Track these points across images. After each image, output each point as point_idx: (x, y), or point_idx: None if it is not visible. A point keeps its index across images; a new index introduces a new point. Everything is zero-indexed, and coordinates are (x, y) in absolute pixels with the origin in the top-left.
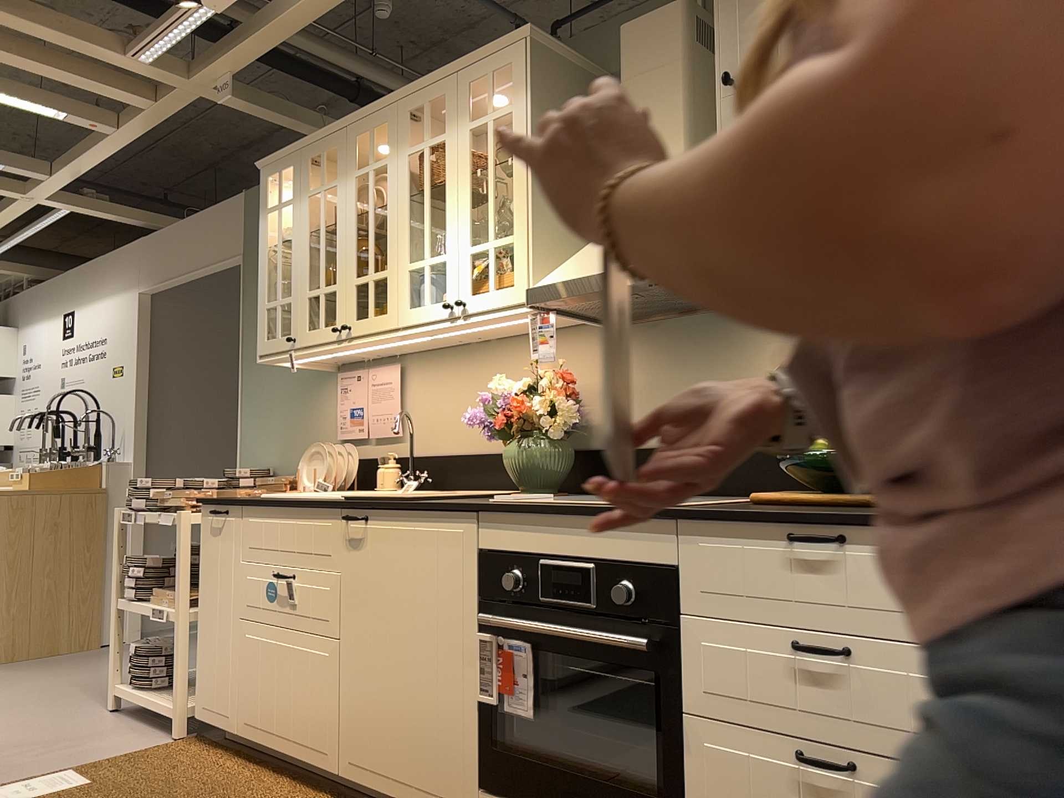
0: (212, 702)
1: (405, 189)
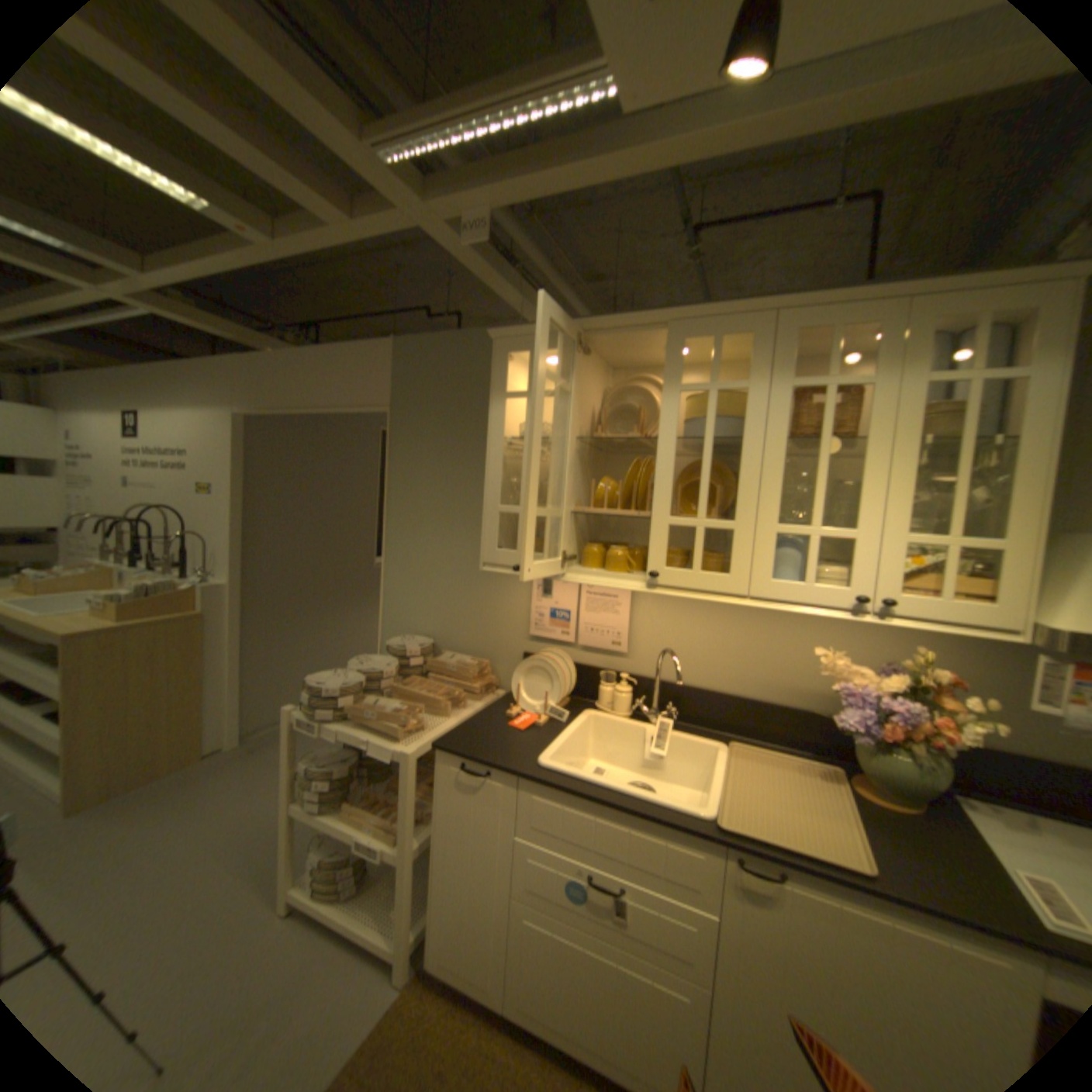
0: (457, 968)
1: (783, 428)
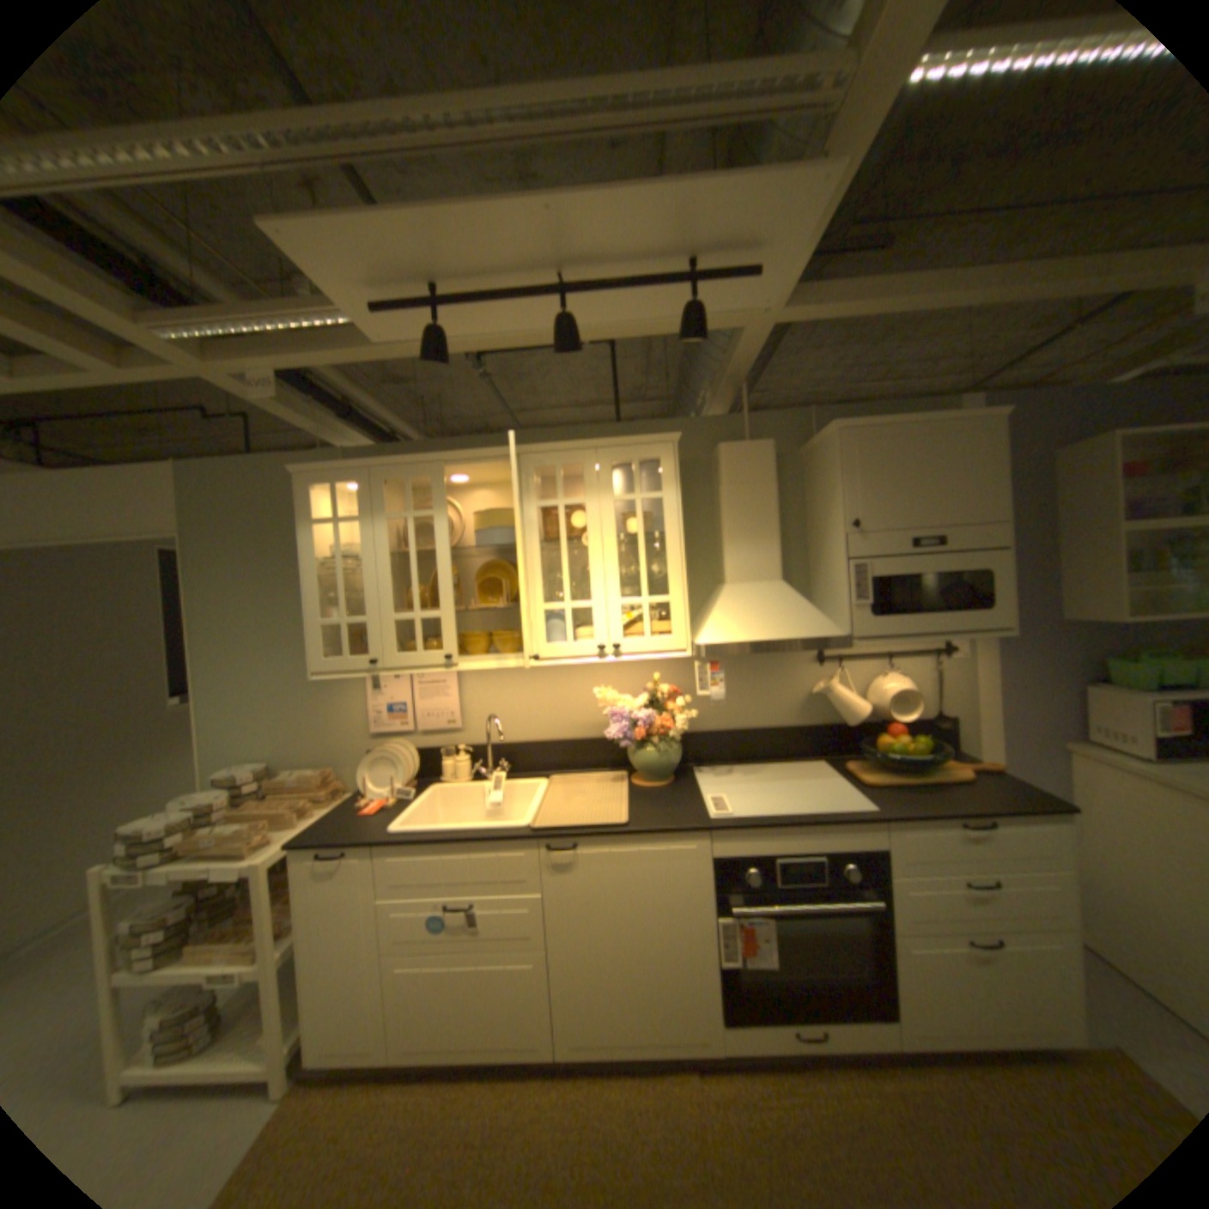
0: (337, 1048)
1: (536, 537)
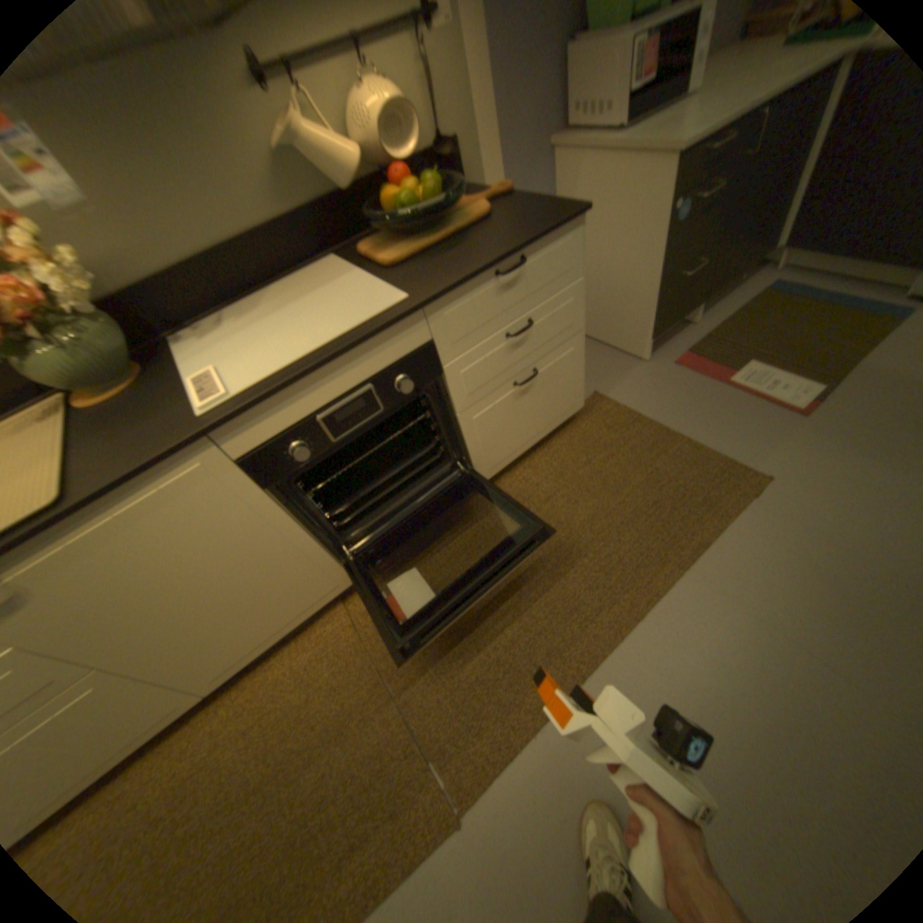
0: None
1: None
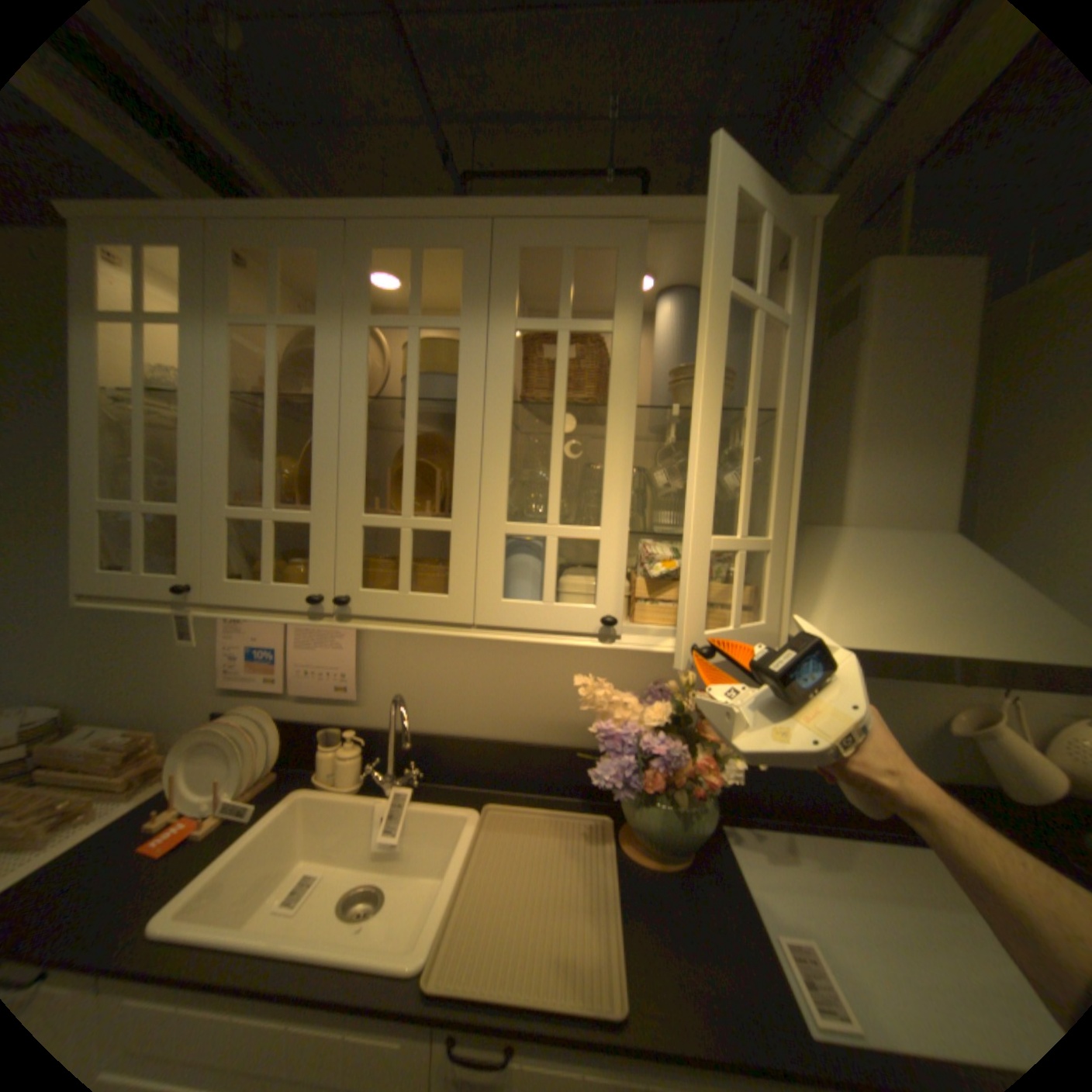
0: None
1: (507, 387)
